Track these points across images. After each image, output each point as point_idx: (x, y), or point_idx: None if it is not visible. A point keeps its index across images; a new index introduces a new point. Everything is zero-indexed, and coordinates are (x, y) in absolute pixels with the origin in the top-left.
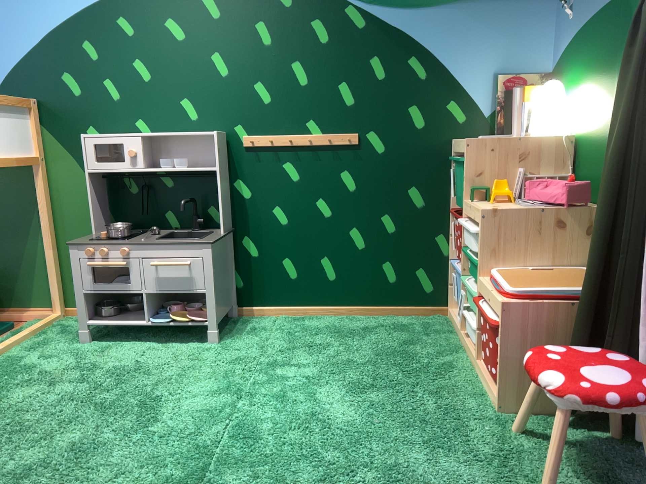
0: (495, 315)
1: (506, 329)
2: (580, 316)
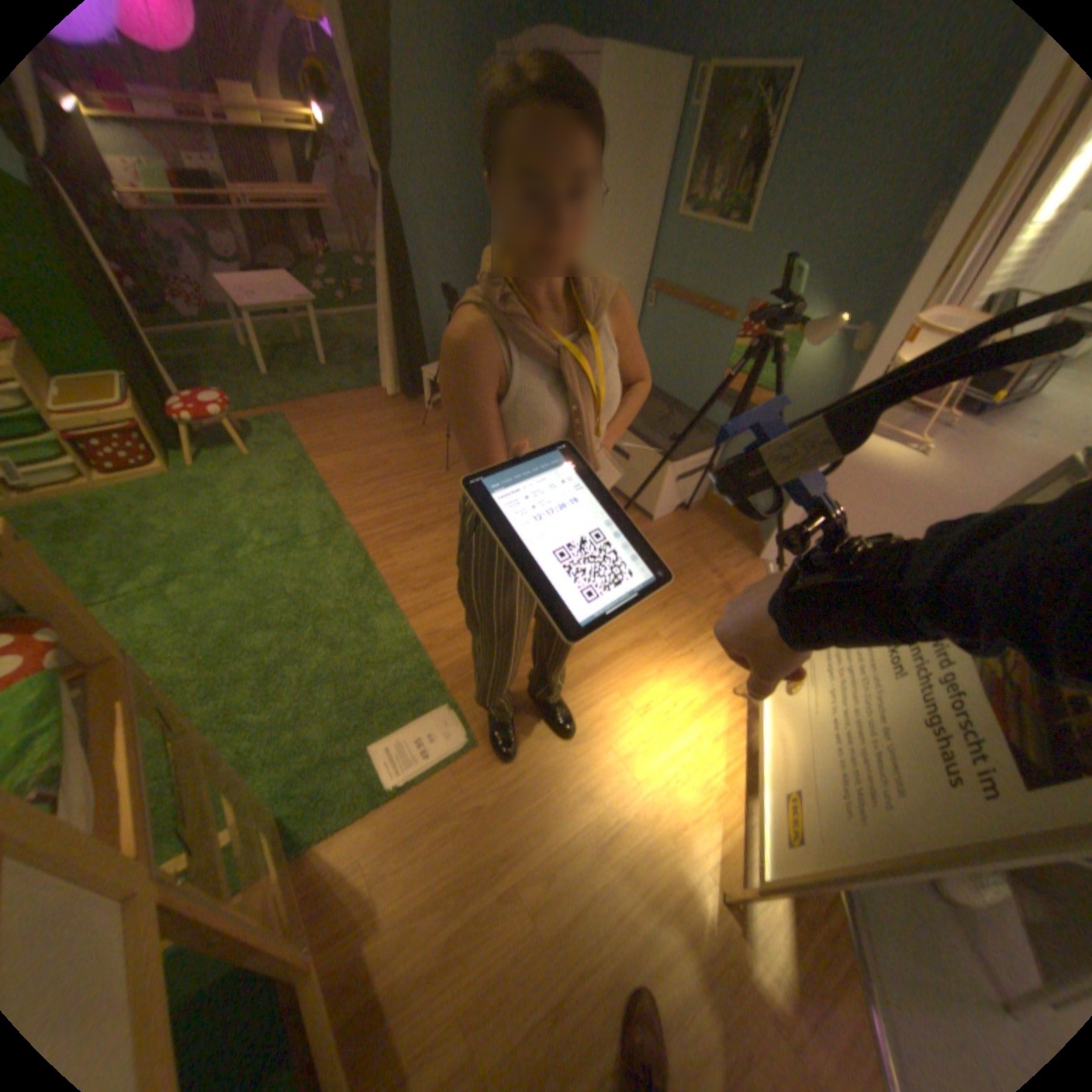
0: (107, 429)
1: (139, 423)
2: (135, 395)
